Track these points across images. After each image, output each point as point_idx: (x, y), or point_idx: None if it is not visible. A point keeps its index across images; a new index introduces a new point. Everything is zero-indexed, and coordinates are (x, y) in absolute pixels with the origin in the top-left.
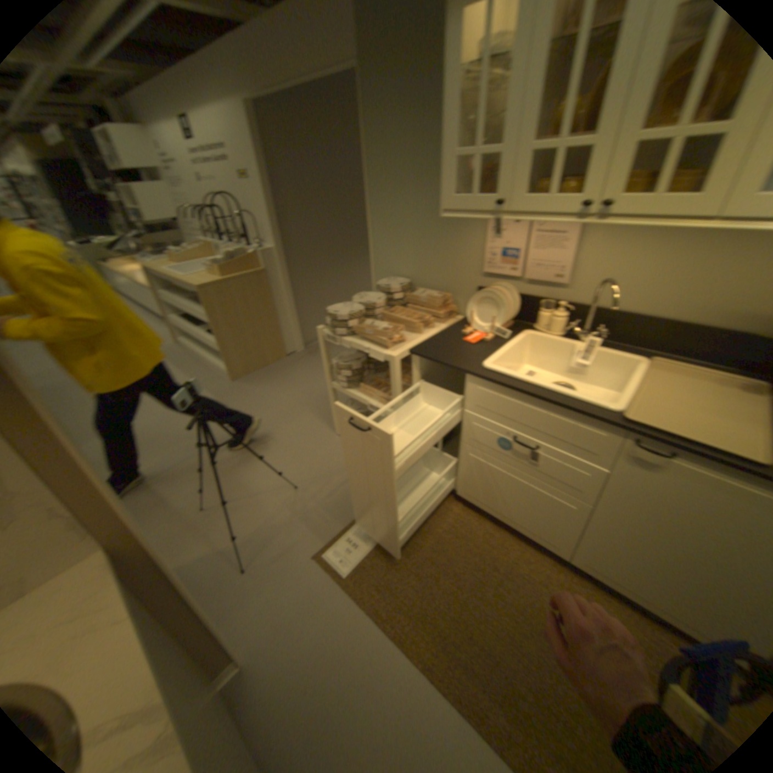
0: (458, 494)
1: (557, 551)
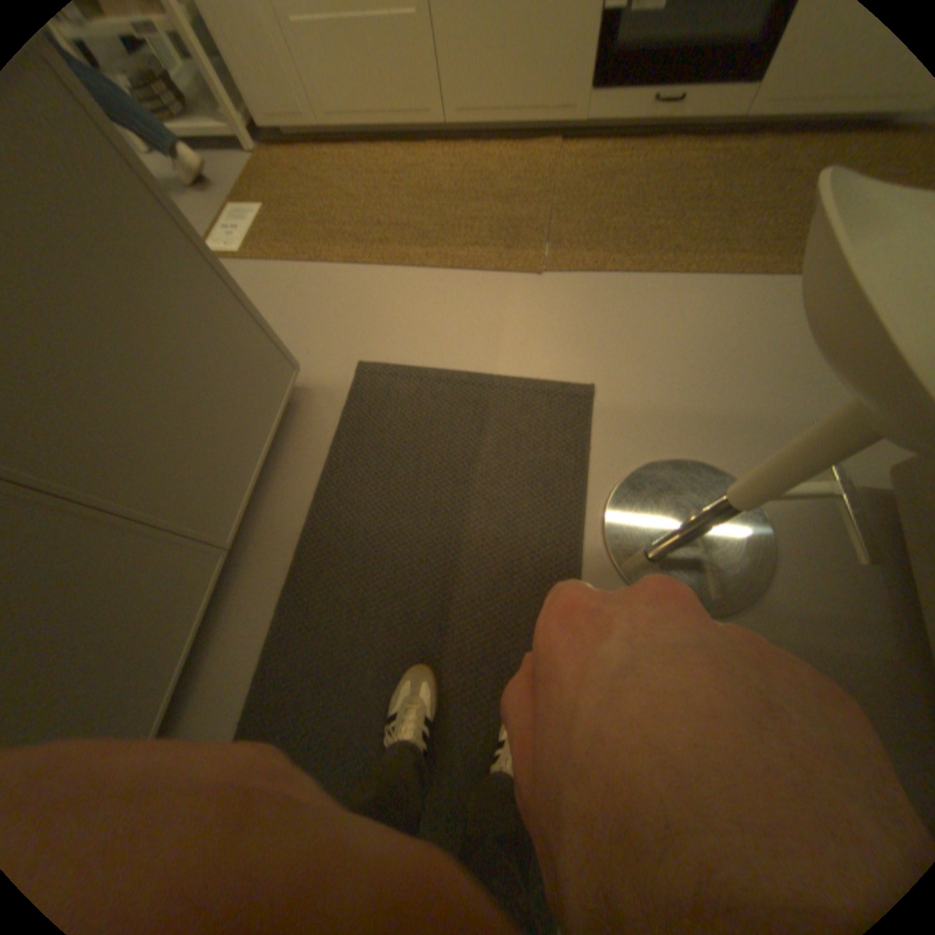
0: (317, 125)
1: (427, 115)
